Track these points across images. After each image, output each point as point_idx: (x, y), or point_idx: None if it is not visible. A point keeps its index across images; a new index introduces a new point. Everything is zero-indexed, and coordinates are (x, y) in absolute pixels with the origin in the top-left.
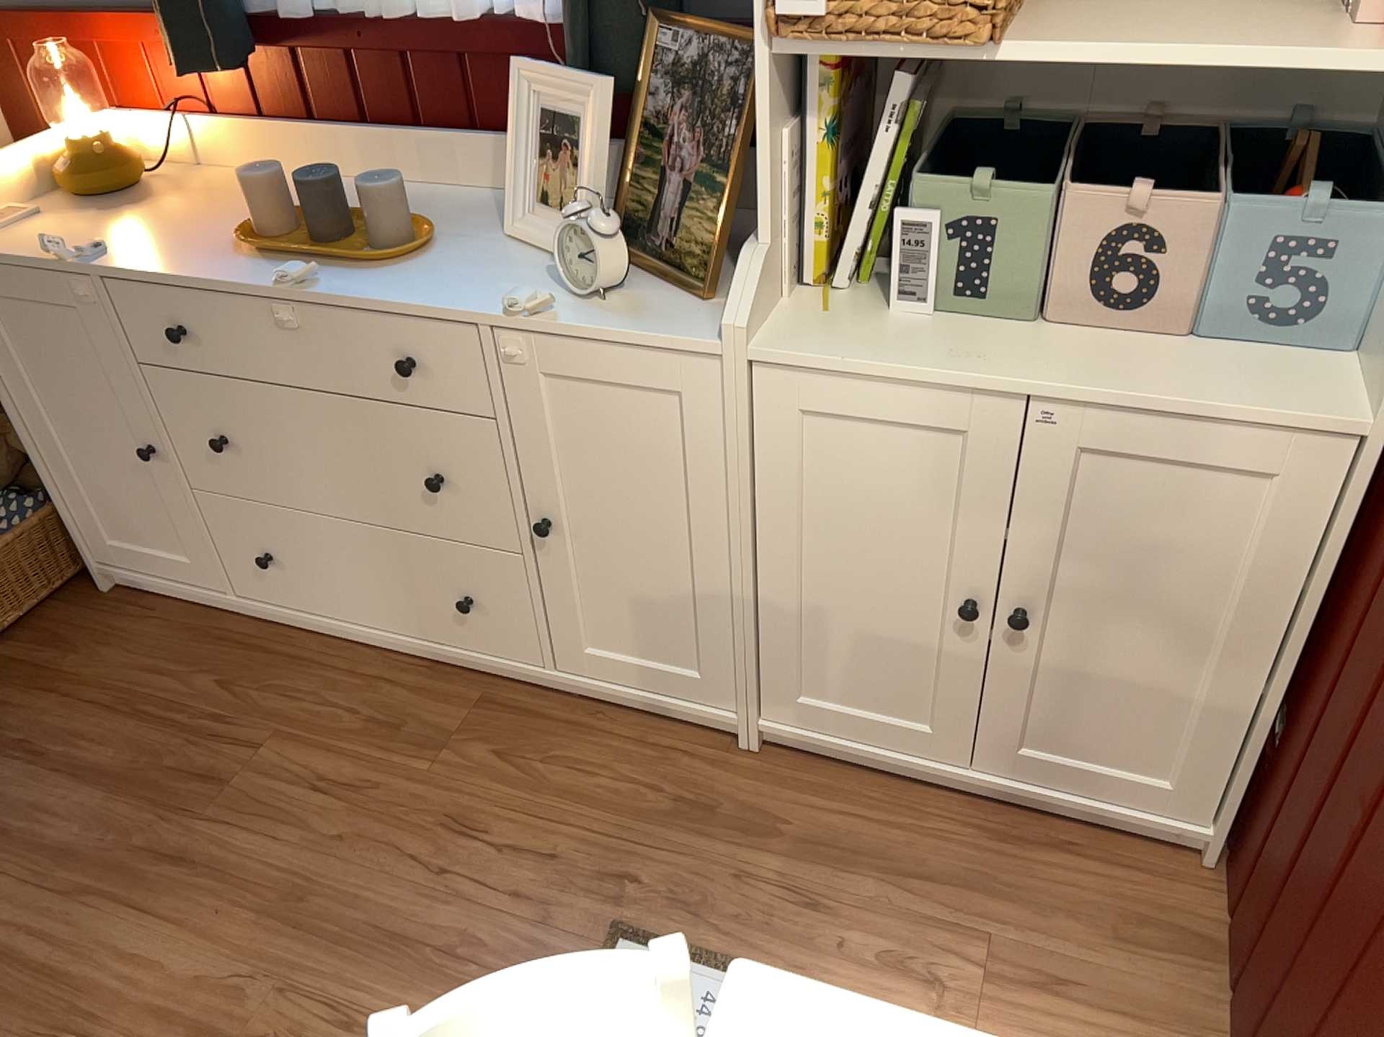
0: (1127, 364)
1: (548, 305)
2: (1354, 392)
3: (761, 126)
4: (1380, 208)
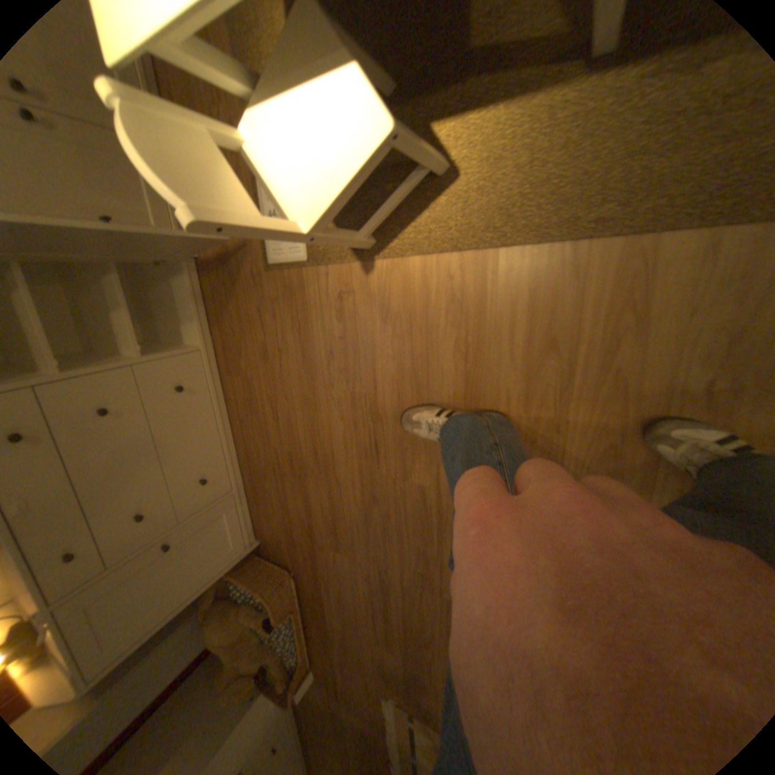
0: None
1: None
2: None
3: None
4: None
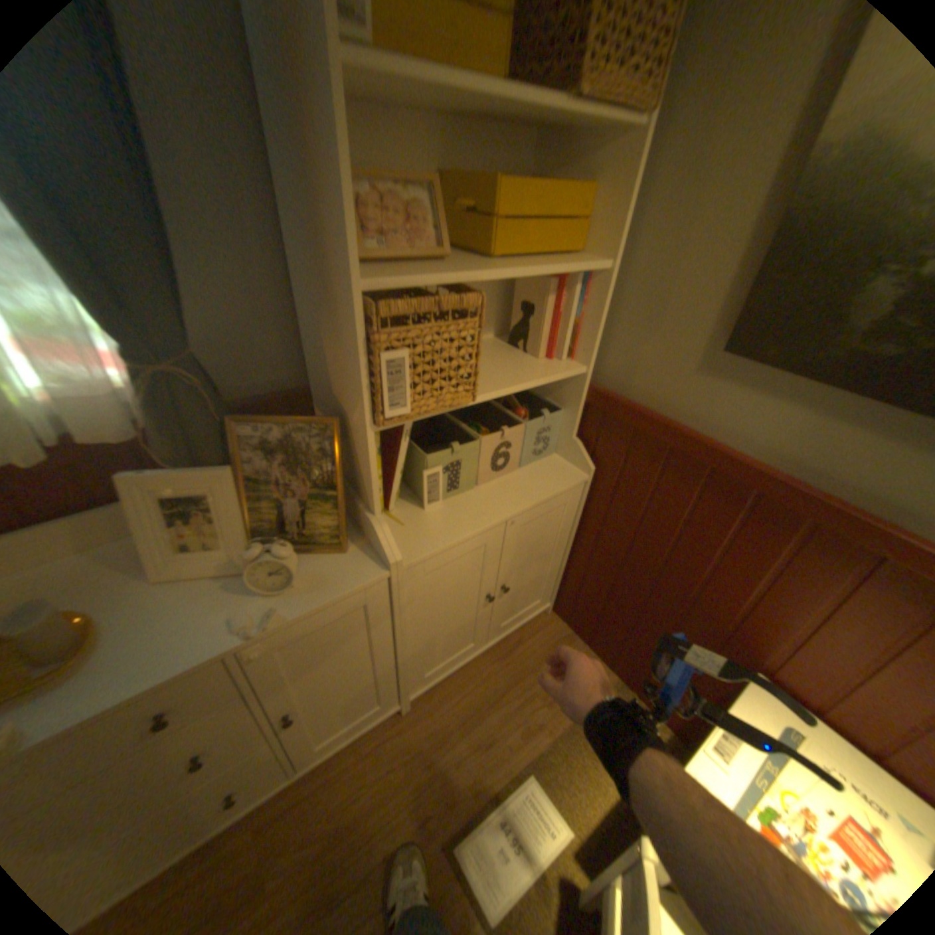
0: (518, 486)
1: (276, 615)
2: (577, 465)
3: (370, 461)
4: (558, 407)
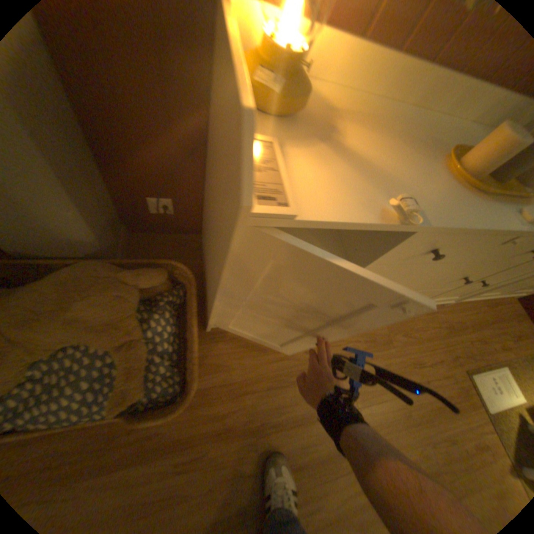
0: None
1: None
2: None
3: None
4: None
